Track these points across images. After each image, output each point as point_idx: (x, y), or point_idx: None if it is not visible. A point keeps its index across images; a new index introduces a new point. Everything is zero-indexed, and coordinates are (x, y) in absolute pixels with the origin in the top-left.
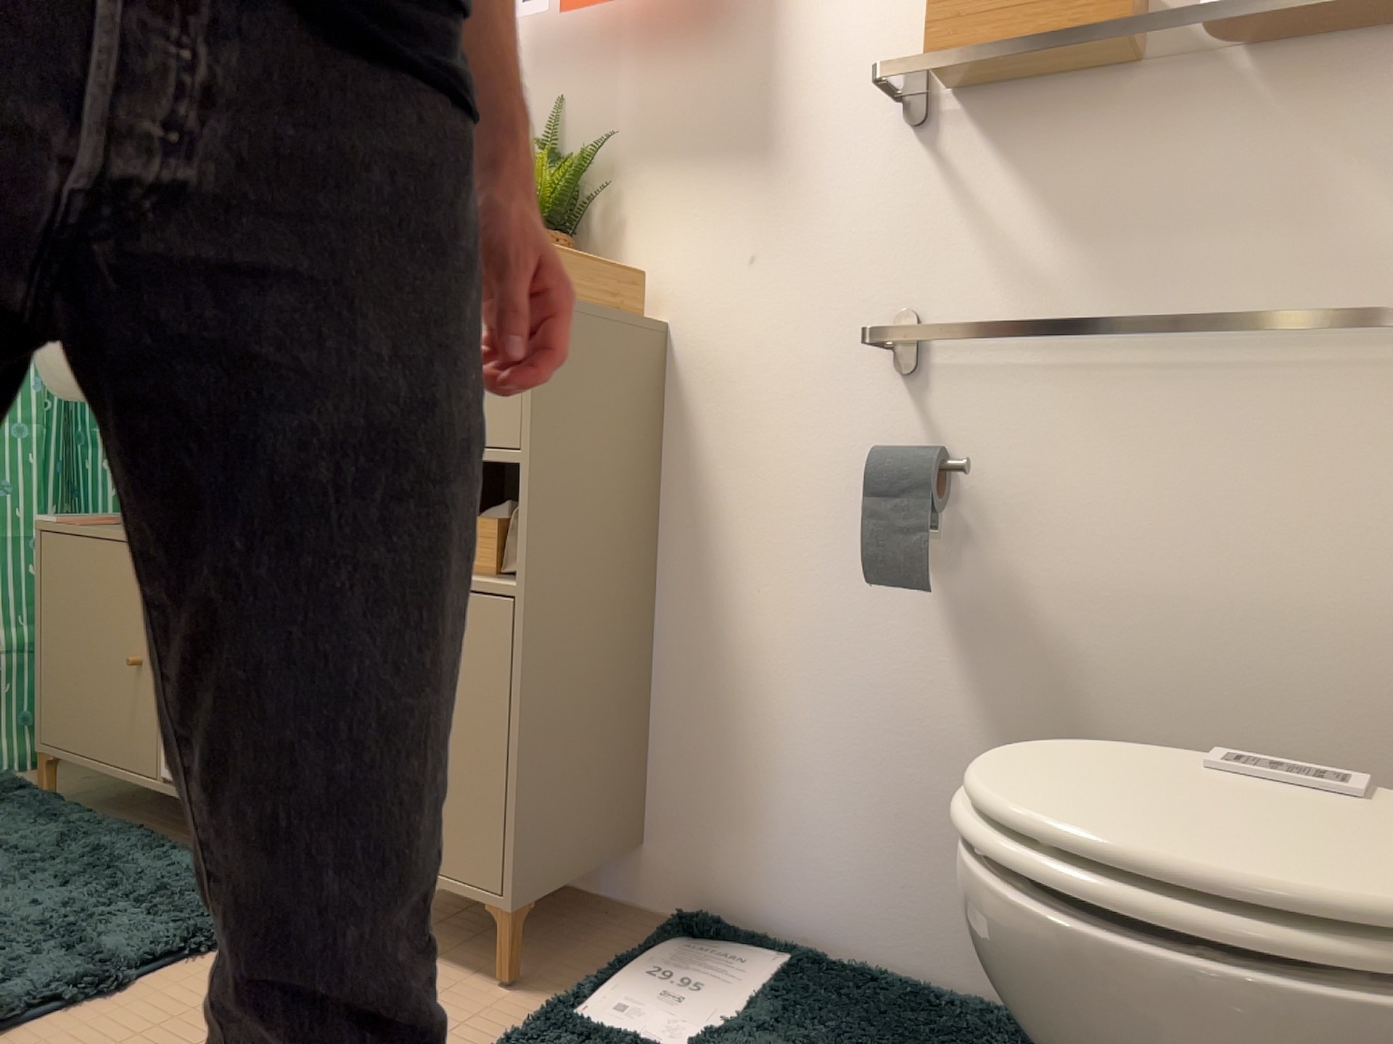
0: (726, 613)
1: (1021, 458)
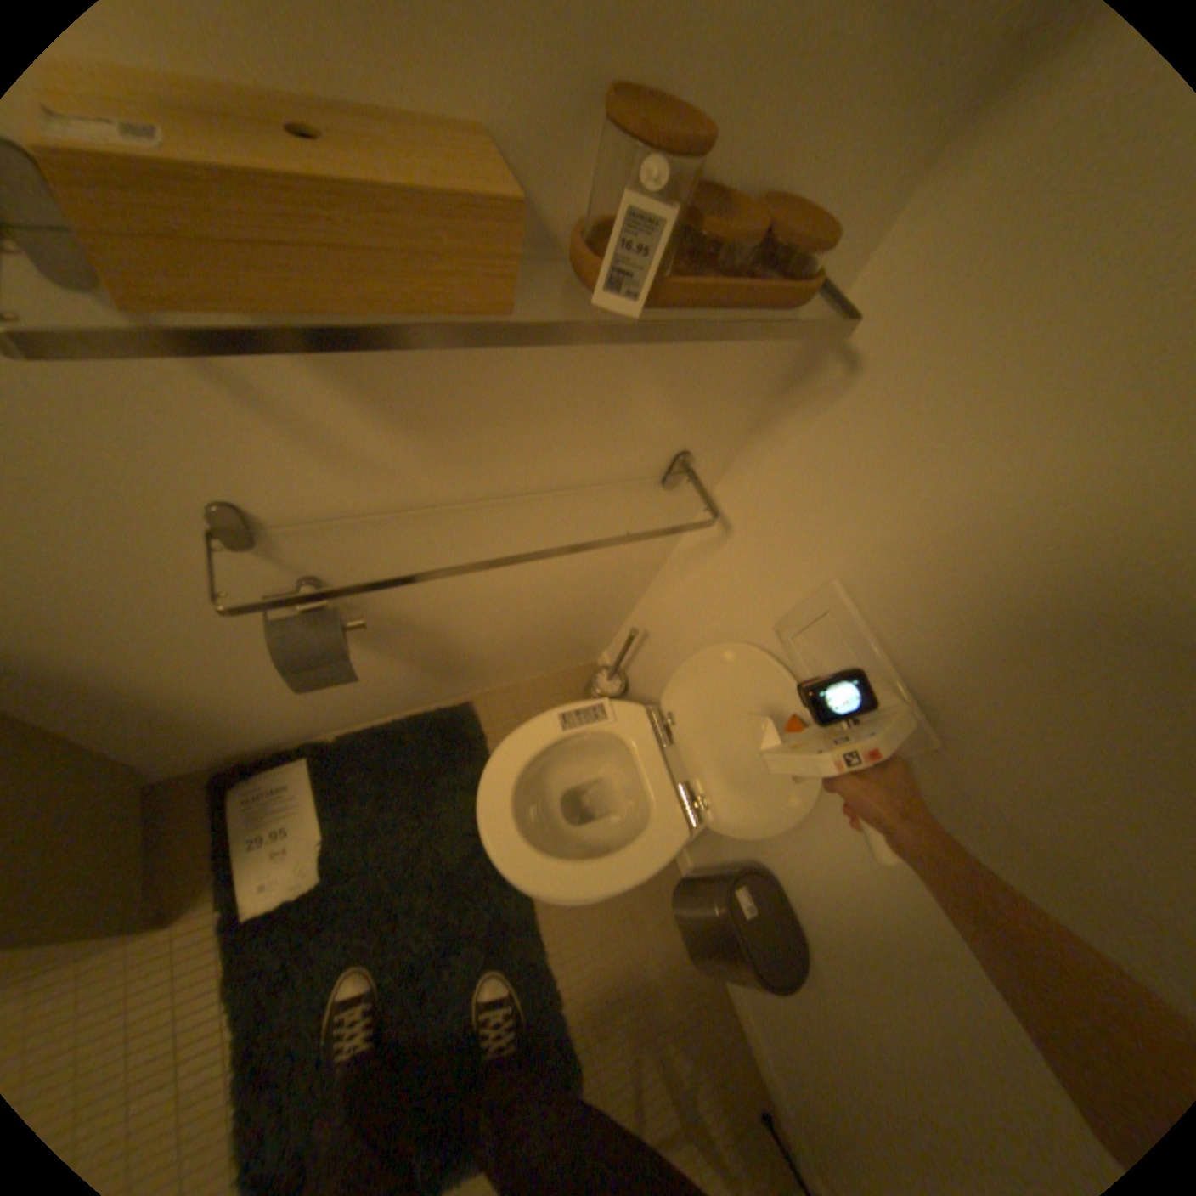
0: (126, 694)
1: (385, 565)
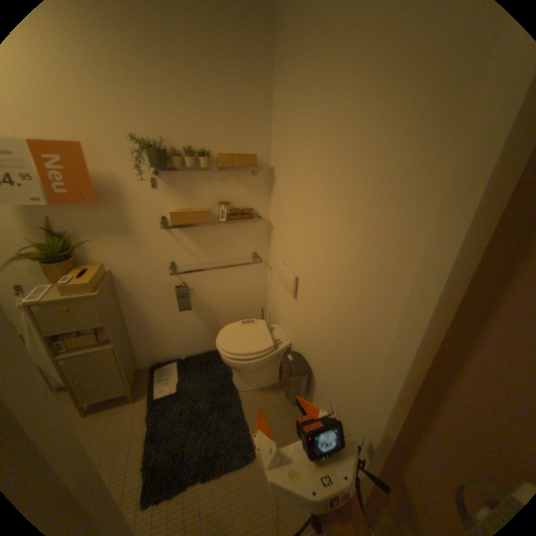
0: (144, 319)
1: (198, 282)
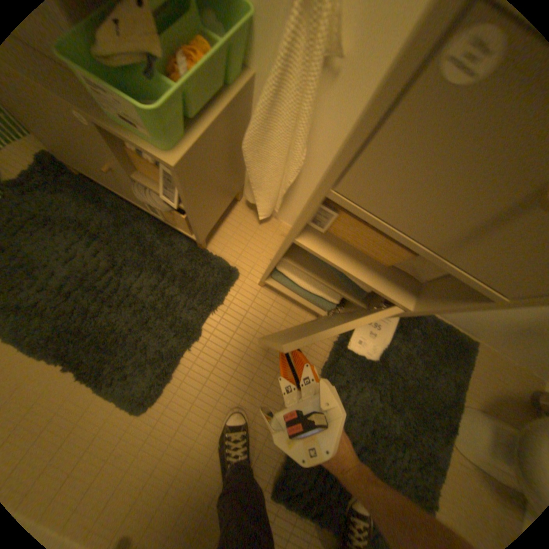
0: None
1: None
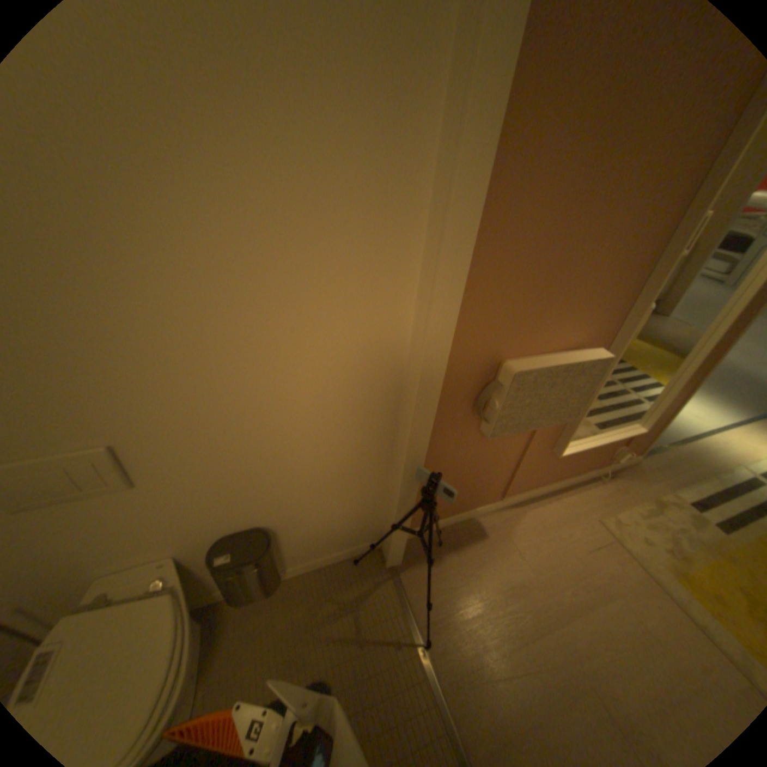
0: None
1: None
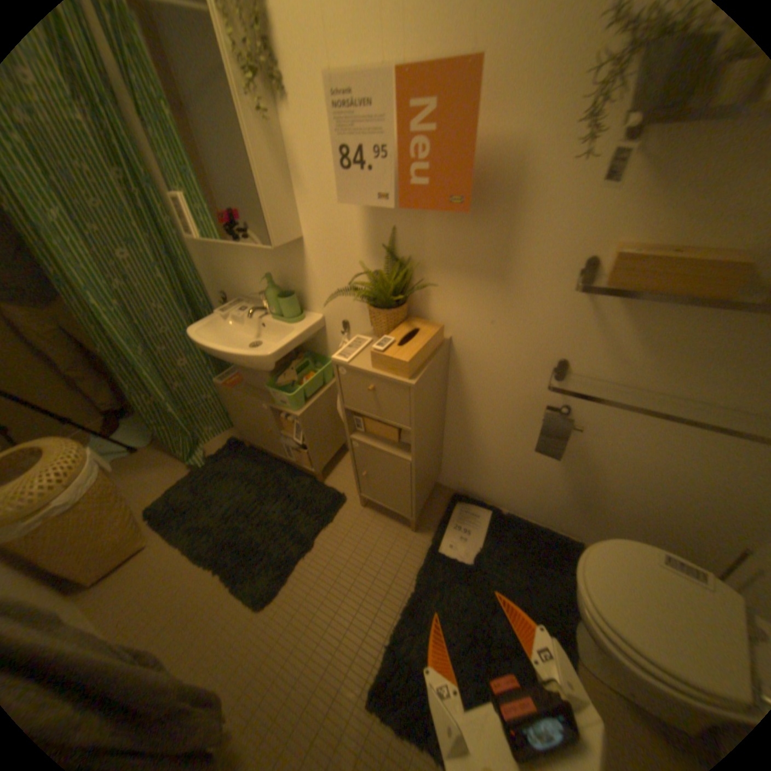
0: (473, 429)
1: (601, 416)
